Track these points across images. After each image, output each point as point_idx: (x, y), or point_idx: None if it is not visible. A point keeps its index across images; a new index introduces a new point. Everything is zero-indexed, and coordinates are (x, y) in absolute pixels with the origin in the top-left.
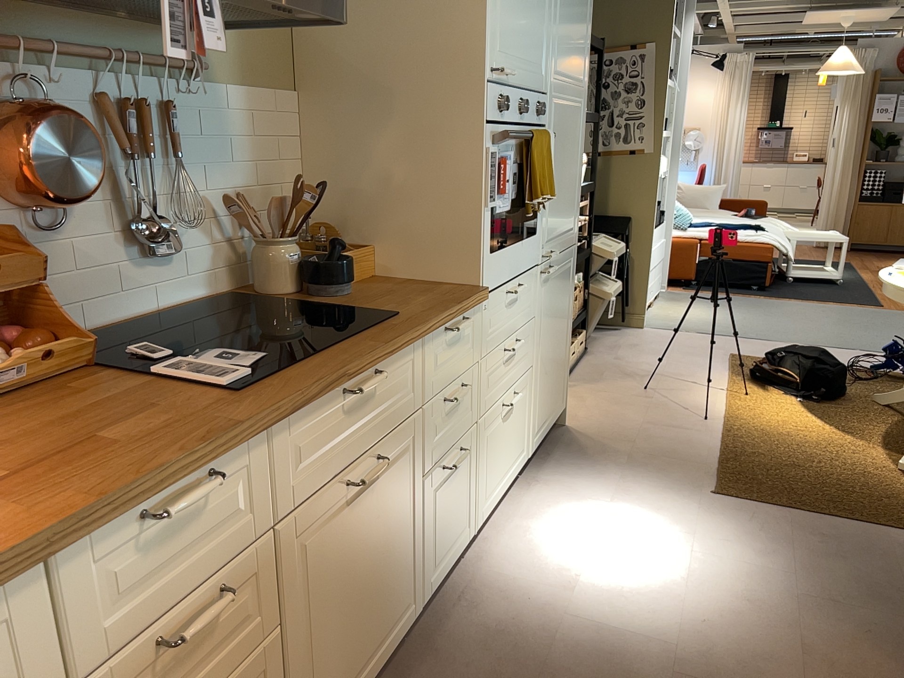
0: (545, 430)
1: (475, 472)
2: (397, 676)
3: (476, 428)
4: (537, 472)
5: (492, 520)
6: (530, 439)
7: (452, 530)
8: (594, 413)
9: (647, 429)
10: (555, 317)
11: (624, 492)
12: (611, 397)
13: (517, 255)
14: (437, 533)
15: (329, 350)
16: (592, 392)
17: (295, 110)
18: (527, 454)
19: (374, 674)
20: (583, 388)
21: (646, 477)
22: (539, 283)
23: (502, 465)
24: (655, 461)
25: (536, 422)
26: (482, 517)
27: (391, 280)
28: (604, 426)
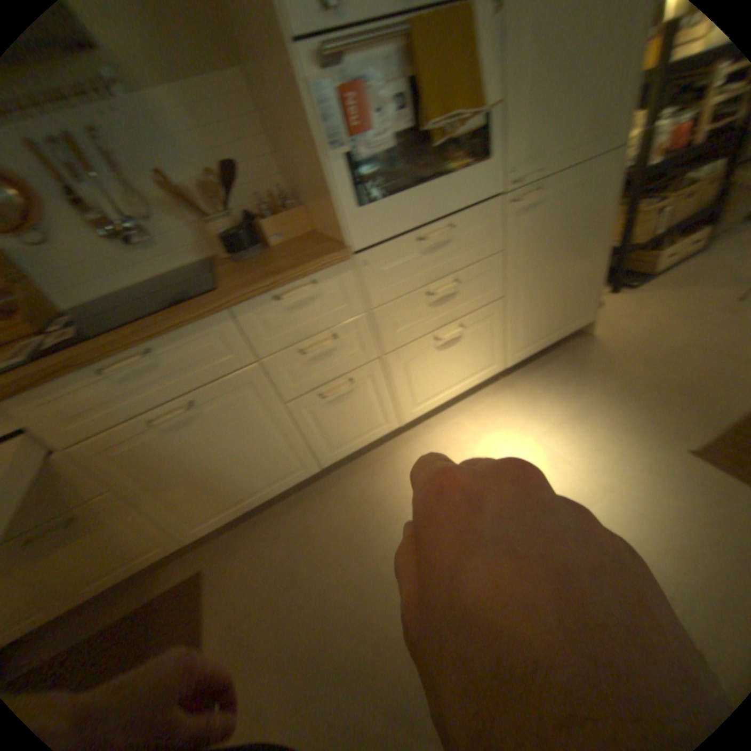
0: (544, 344)
1: (392, 390)
2: (301, 500)
3: (384, 361)
4: (523, 378)
5: (449, 412)
6: (511, 355)
7: (359, 427)
8: (642, 325)
9: (691, 353)
10: (561, 241)
11: (586, 420)
12: (684, 308)
13: (436, 194)
14: (333, 431)
15: (111, 334)
16: (665, 300)
17: (244, 85)
18: (504, 367)
19: (268, 501)
20: (658, 295)
21: (629, 410)
22: (509, 212)
23: (449, 379)
24: (659, 395)
25: (521, 341)
26: (414, 415)
27: (311, 238)
28: (640, 341)
